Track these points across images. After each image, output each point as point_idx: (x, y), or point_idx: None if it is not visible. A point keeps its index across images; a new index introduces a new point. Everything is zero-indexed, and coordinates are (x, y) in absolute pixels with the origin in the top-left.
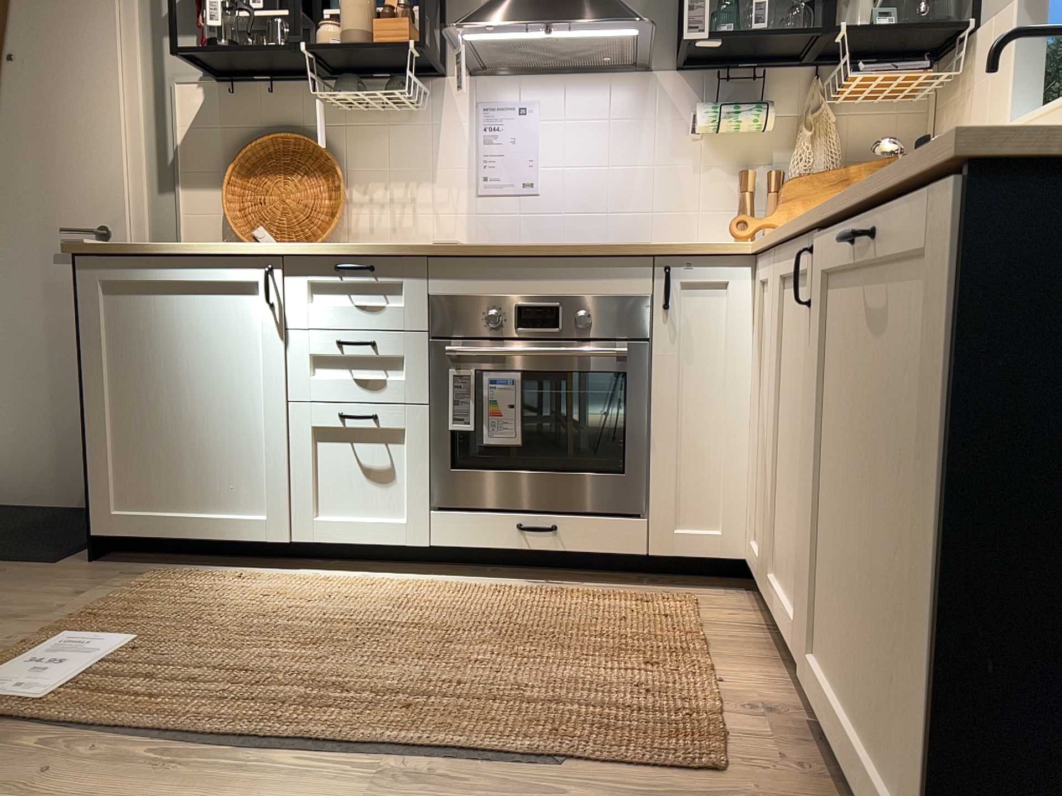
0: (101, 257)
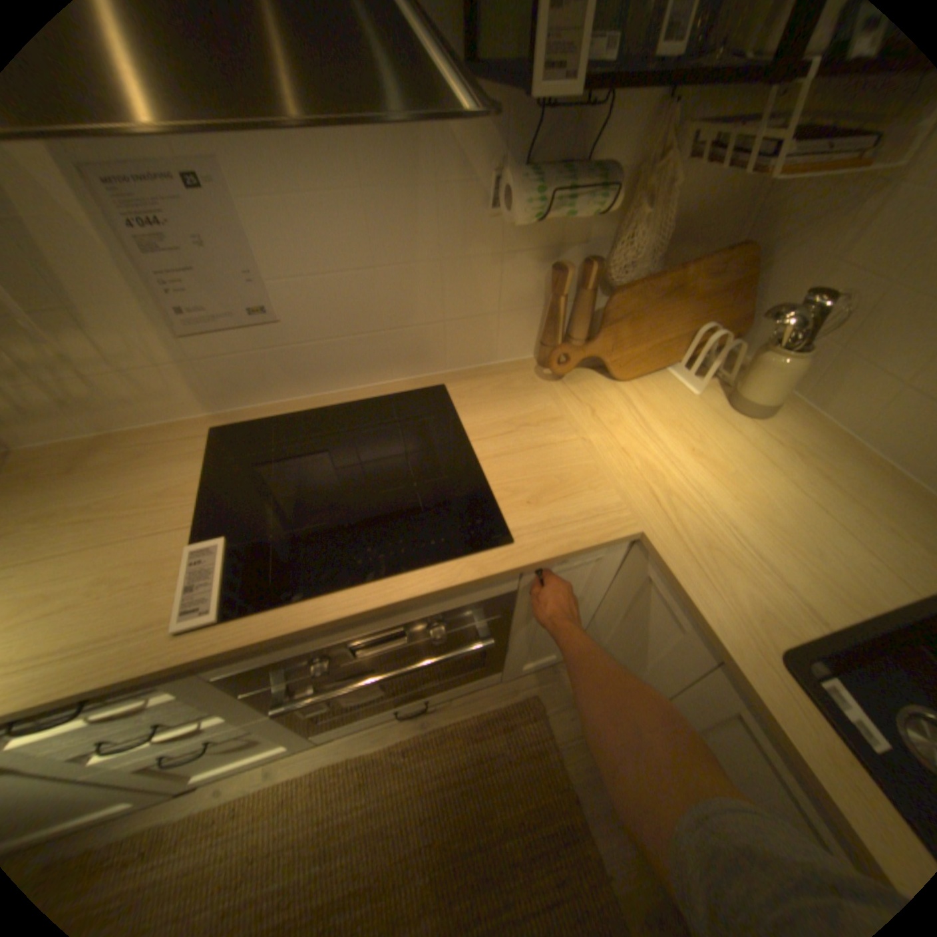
0: None
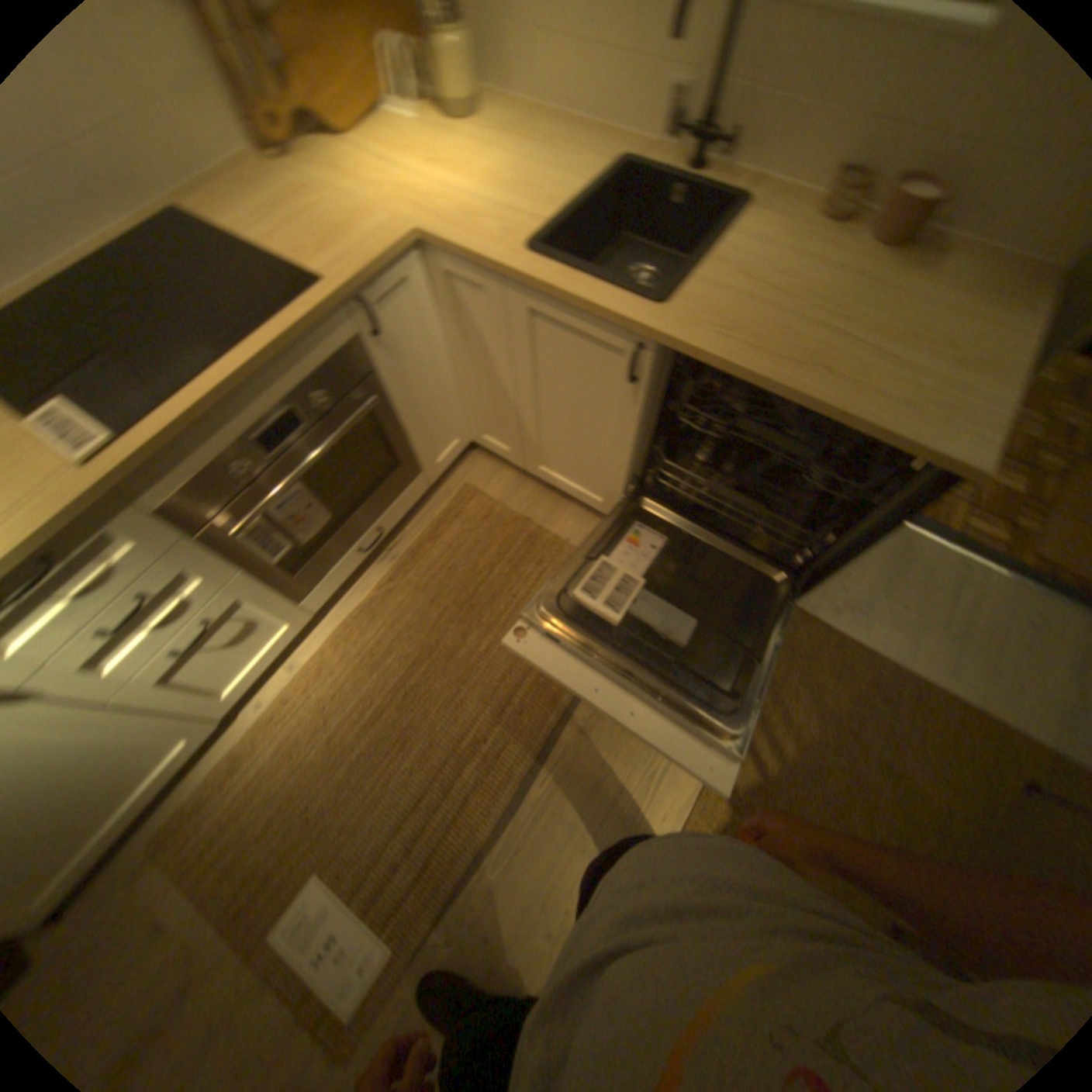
0: None
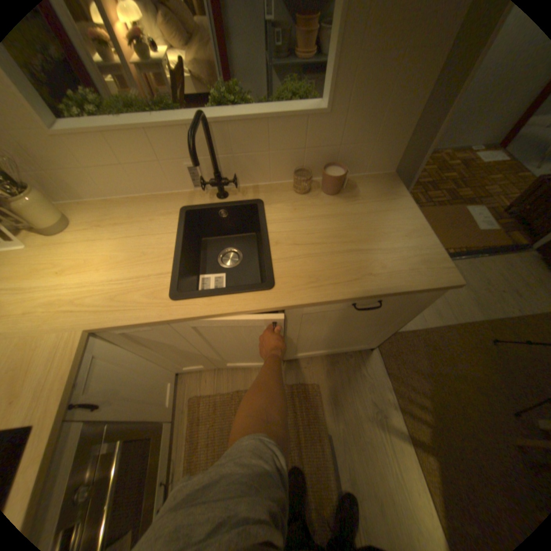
0: None
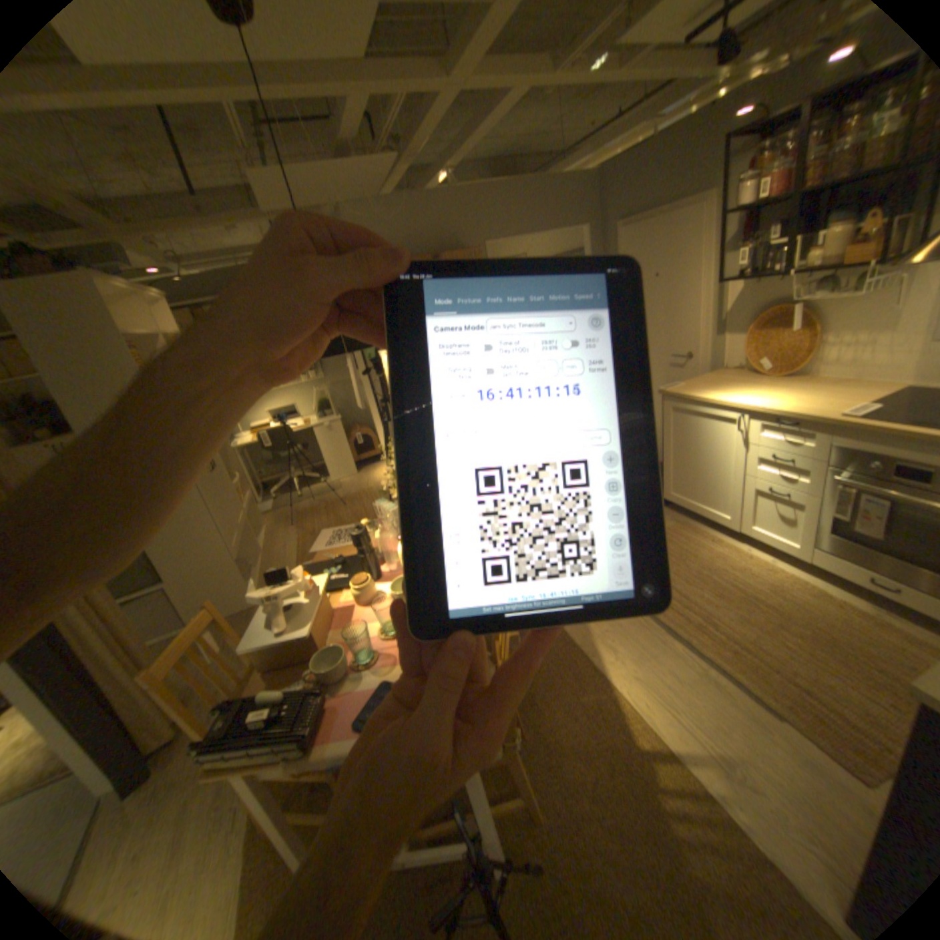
0: (672, 396)
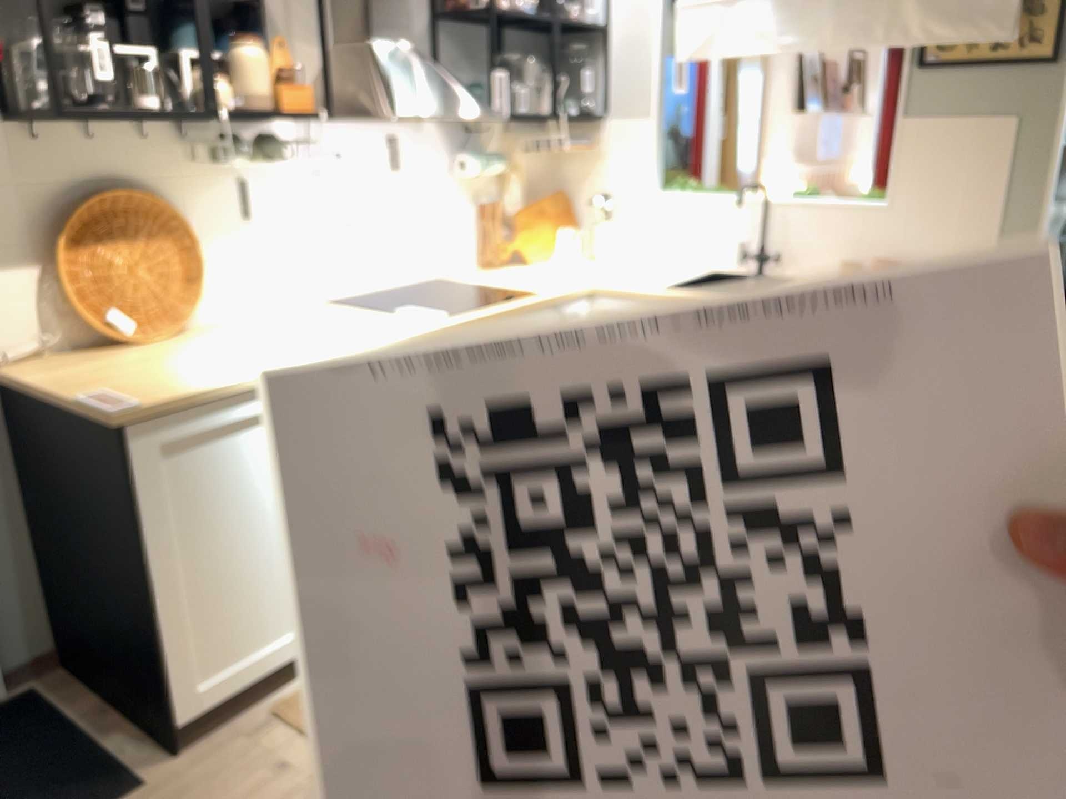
0: (153, 416)
